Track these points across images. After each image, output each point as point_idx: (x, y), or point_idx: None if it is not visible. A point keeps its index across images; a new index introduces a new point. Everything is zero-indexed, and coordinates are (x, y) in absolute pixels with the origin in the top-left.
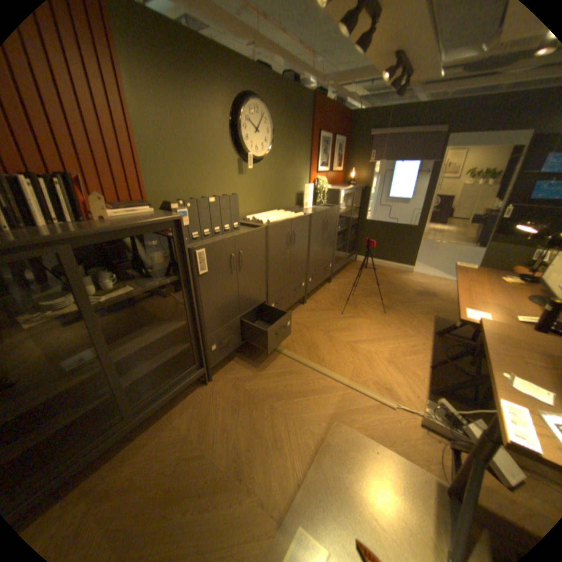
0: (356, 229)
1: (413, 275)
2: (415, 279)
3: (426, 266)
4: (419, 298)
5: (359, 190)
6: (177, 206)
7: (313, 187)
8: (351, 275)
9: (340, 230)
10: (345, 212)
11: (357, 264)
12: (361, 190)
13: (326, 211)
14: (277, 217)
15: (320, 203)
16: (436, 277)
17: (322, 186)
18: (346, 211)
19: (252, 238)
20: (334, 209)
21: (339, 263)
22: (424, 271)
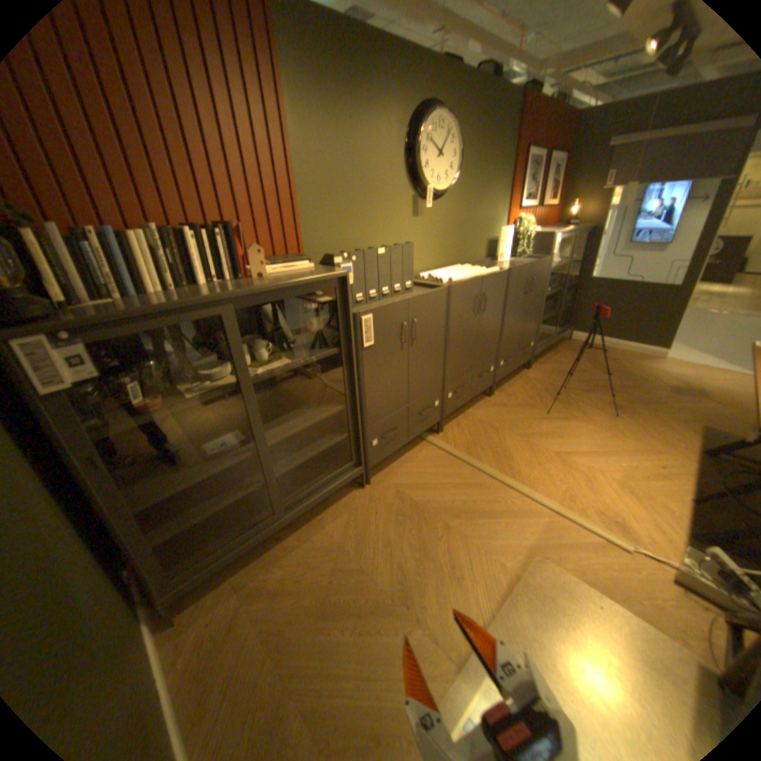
0: (574, 293)
1: (666, 363)
2: (670, 369)
3: (691, 351)
4: (677, 397)
5: (582, 233)
6: (341, 261)
7: (513, 231)
8: (562, 359)
9: (550, 293)
10: (560, 266)
11: (572, 345)
12: (587, 233)
13: (532, 265)
14: (461, 274)
15: (521, 255)
16: (708, 368)
17: (526, 230)
18: (562, 266)
19: (429, 303)
20: (544, 261)
21: (545, 342)
22: (686, 357)
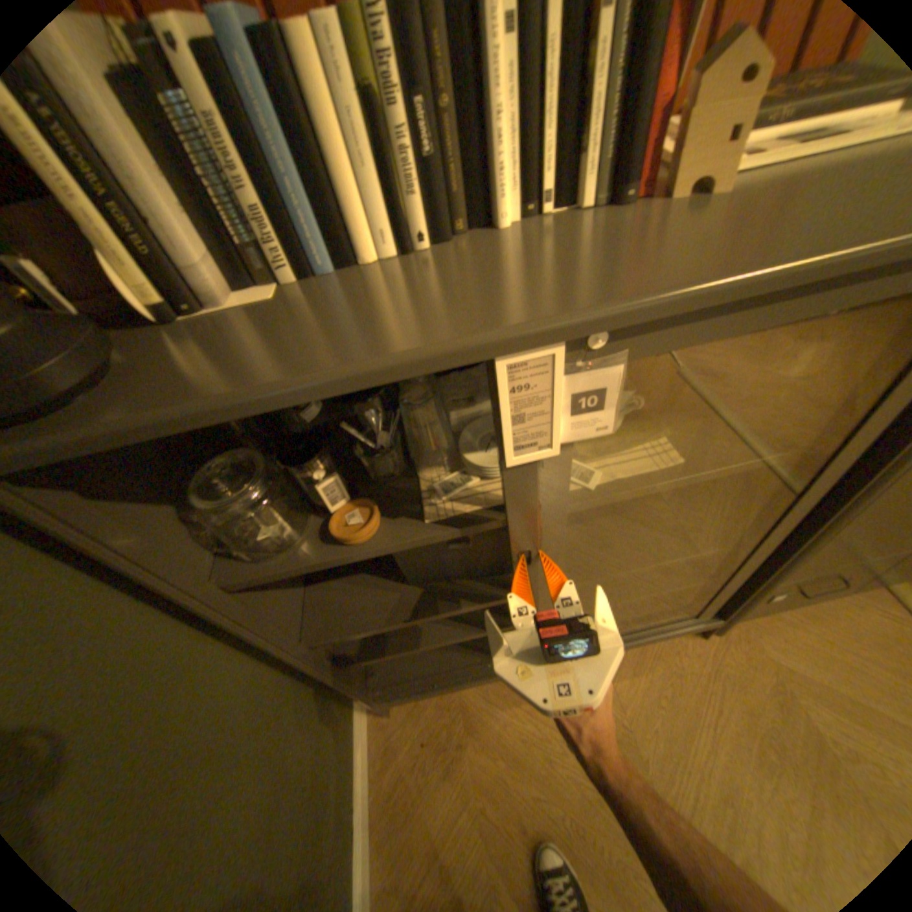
0: None
1: None
2: None
3: None
4: None
5: None
6: None
7: None
8: None
9: None
10: None
11: None
12: None
13: None
14: None
15: None
16: None
17: None
18: None
19: None
20: None
21: None
22: None
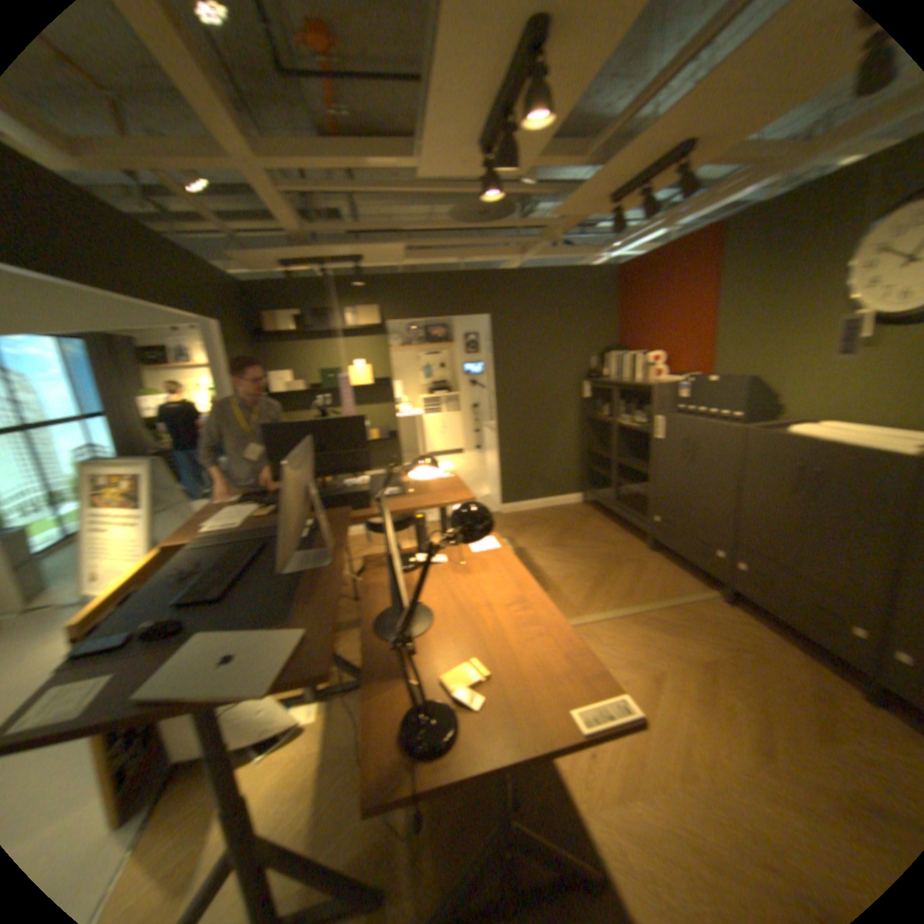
0: None
1: None
2: None
3: None
4: None
5: None
6: (681, 379)
7: None
8: None
9: None
10: None
11: None
12: None
13: None
14: (834, 433)
15: None
16: None
17: None
18: None
19: (714, 433)
20: None
21: None
22: None
